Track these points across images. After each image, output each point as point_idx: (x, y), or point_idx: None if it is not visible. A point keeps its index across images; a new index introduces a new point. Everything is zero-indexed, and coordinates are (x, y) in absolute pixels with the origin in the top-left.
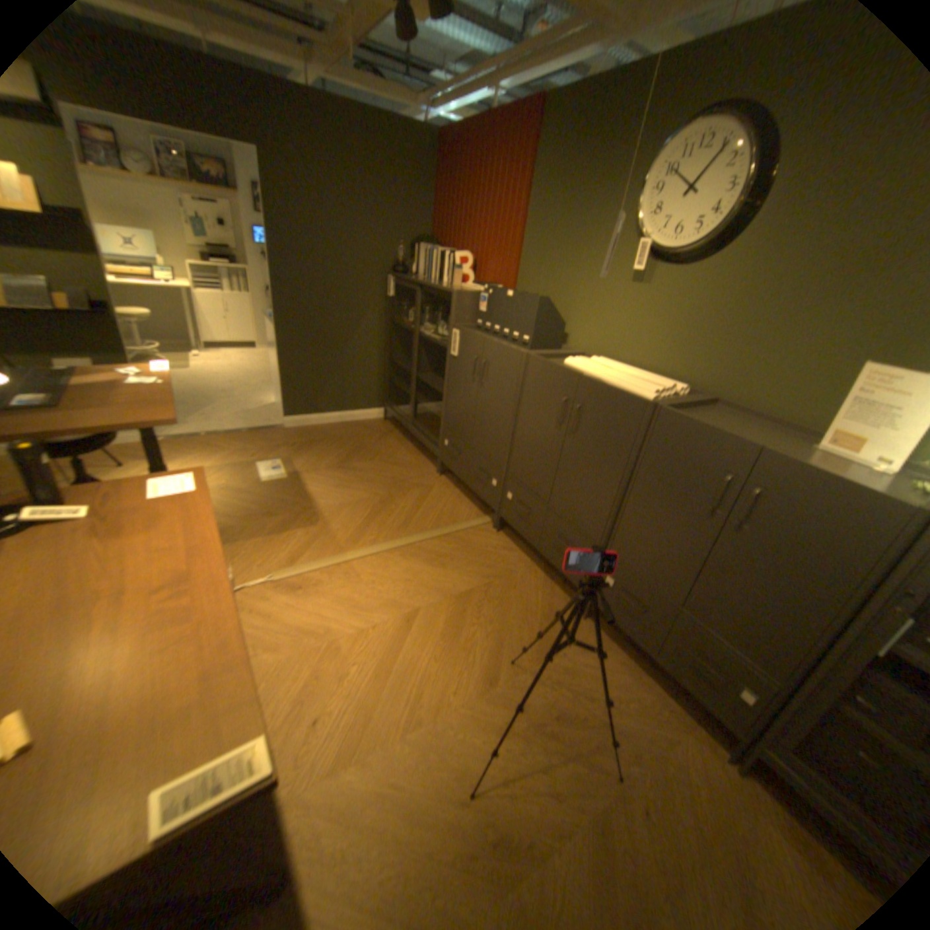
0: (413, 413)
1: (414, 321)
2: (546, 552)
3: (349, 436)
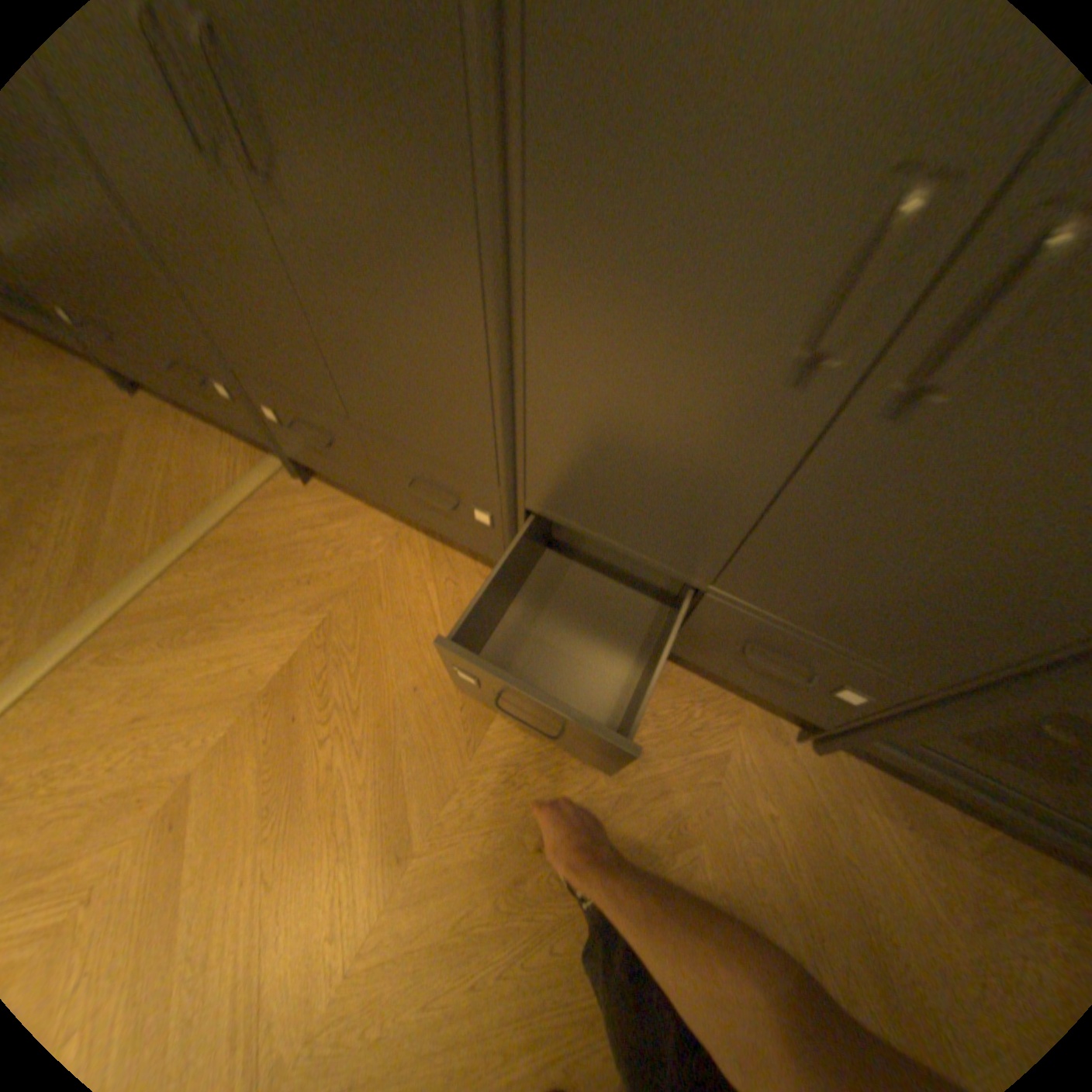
0: None
1: None
2: (404, 511)
3: None
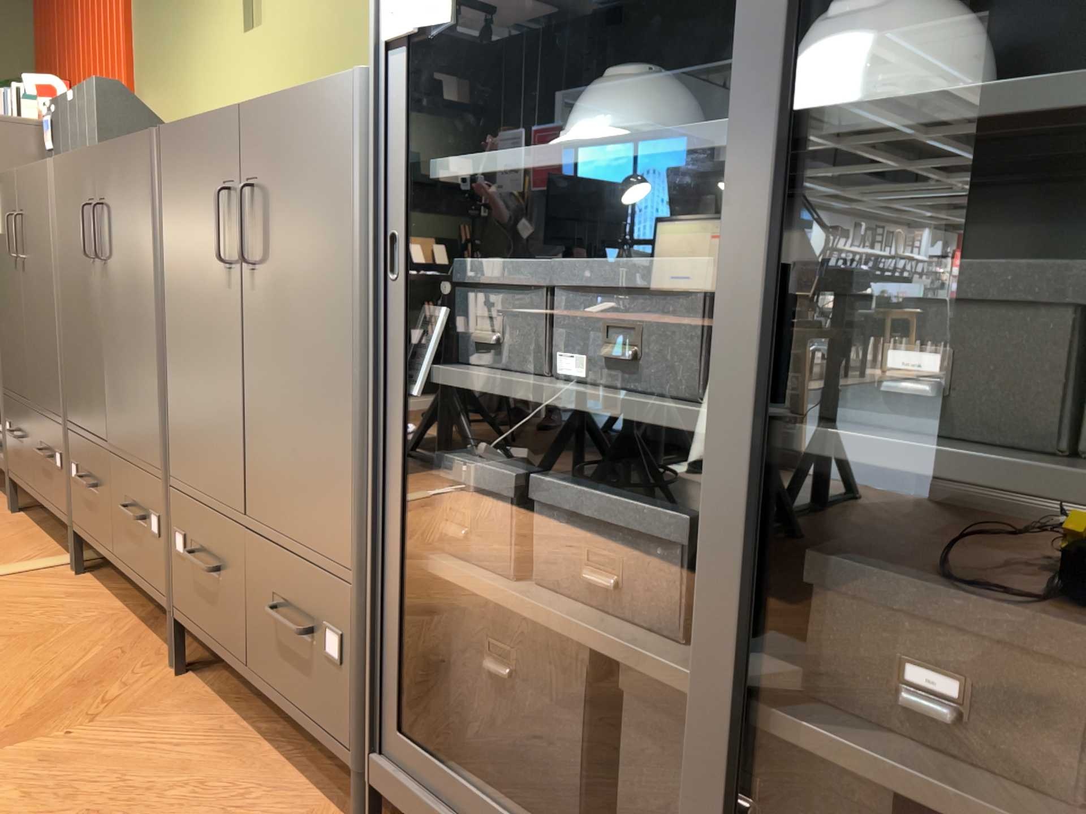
0: None
1: None
2: (120, 561)
3: None
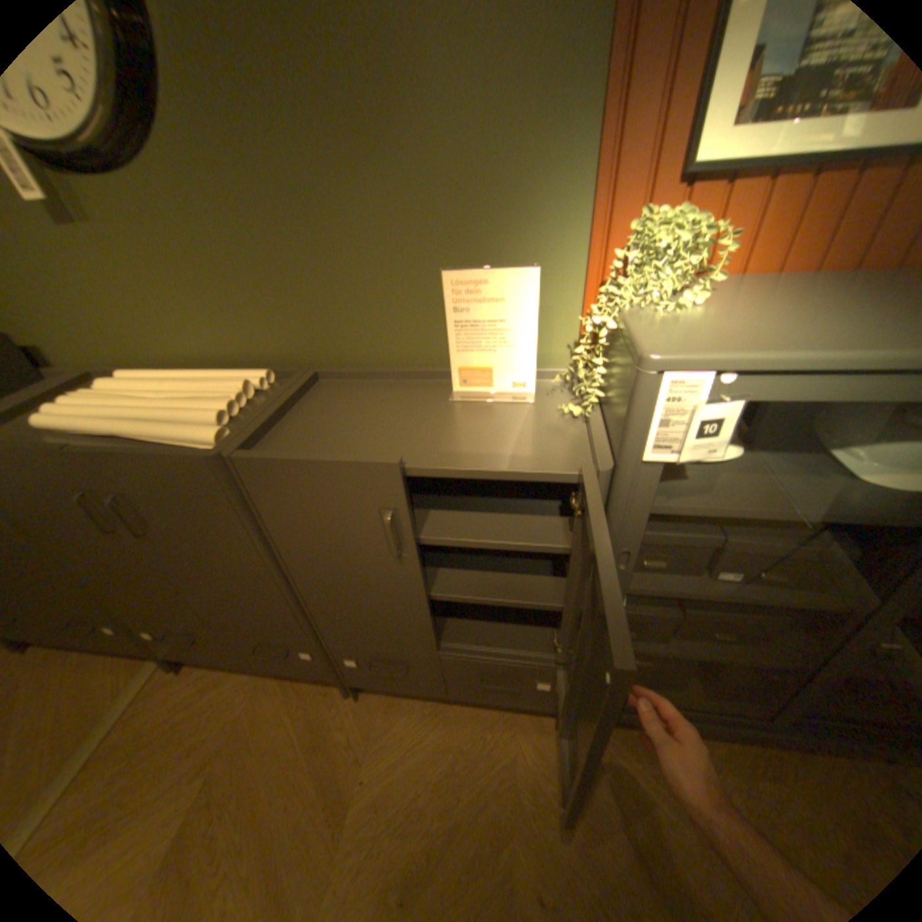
0: None
1: None
2: (254, 670)
3: None
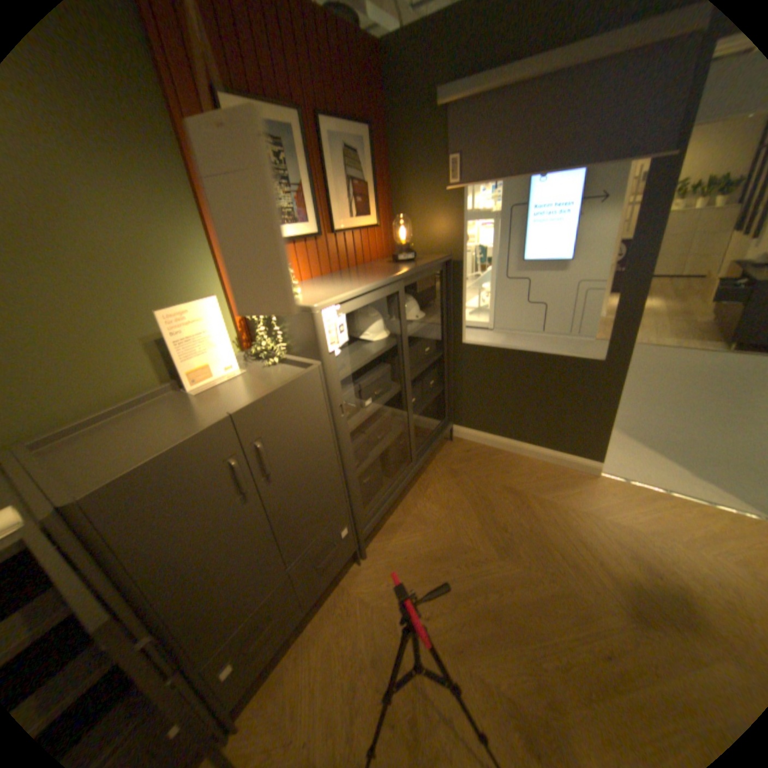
0: None
1: None
2: None
3: None
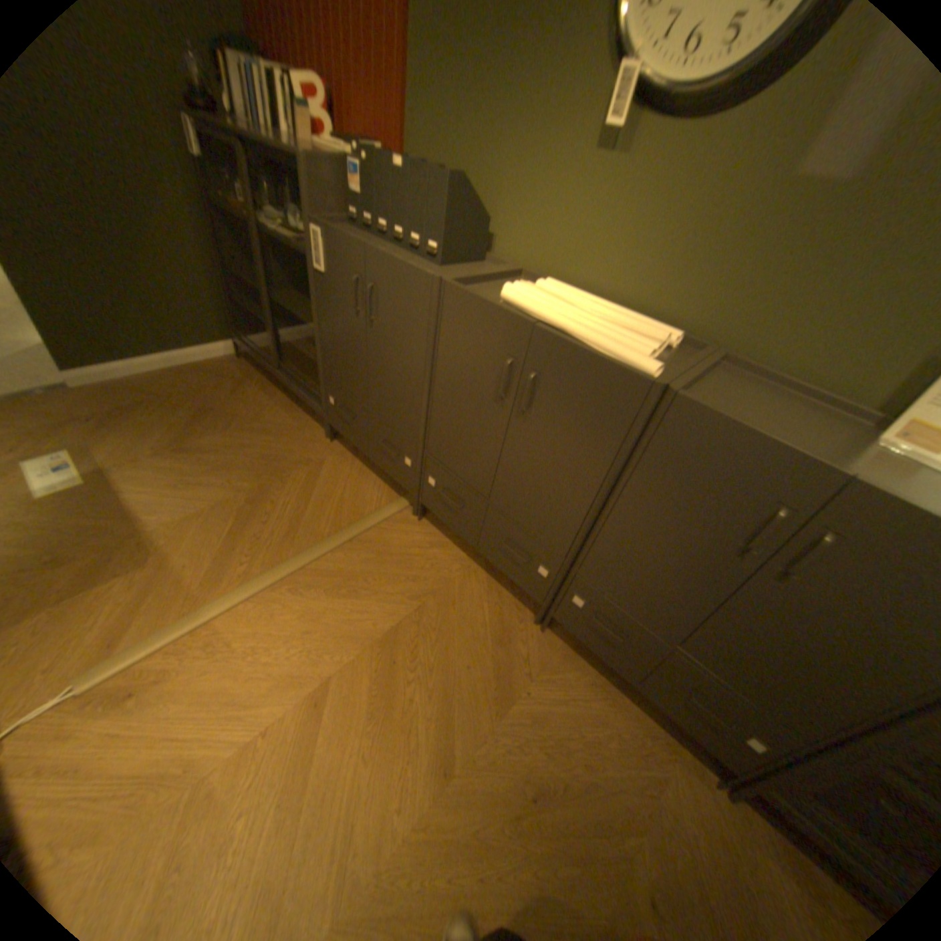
0: (274, 352)
1: (244, 203)
2: (487, 554)
3: (181, 391)
